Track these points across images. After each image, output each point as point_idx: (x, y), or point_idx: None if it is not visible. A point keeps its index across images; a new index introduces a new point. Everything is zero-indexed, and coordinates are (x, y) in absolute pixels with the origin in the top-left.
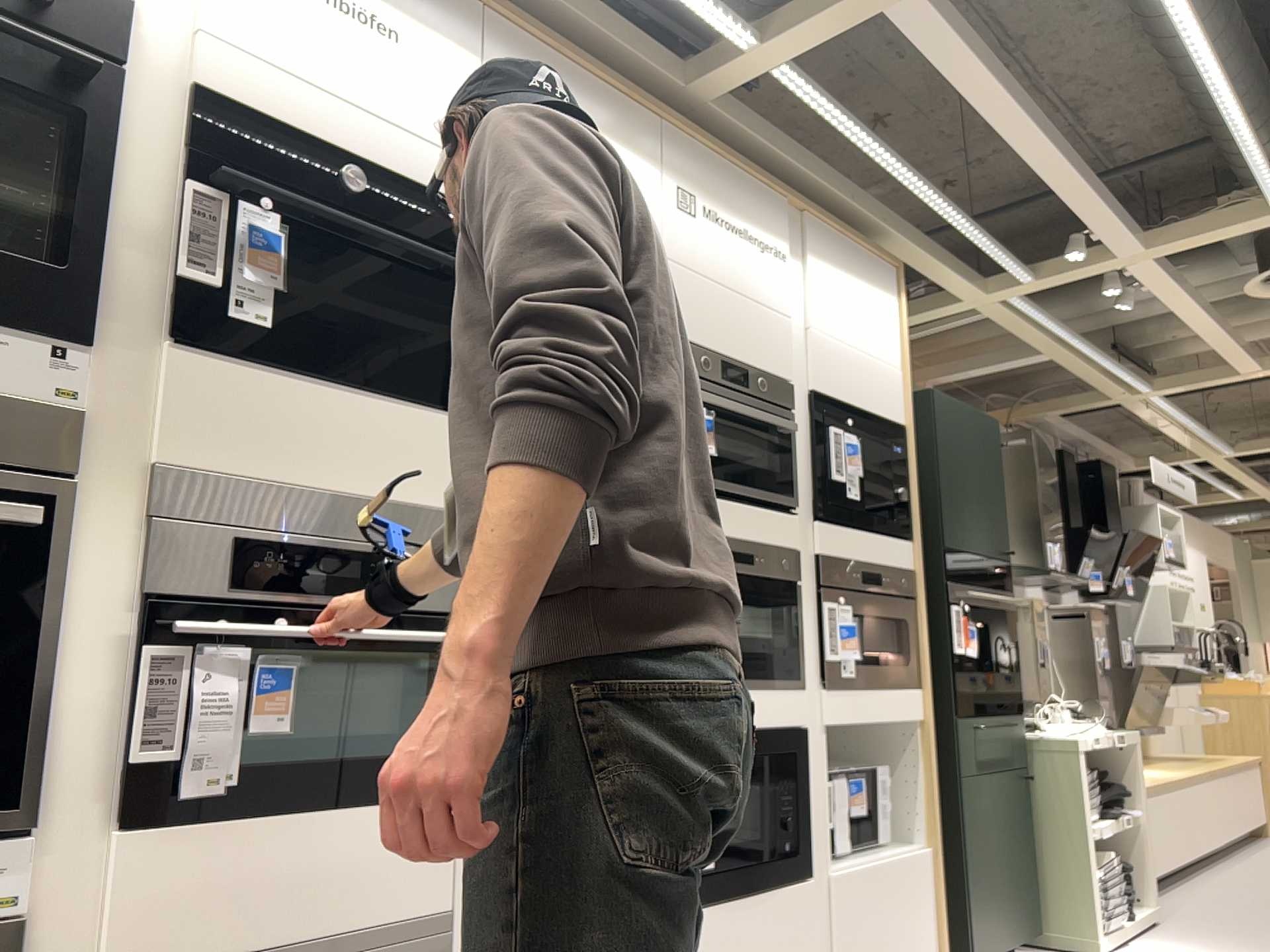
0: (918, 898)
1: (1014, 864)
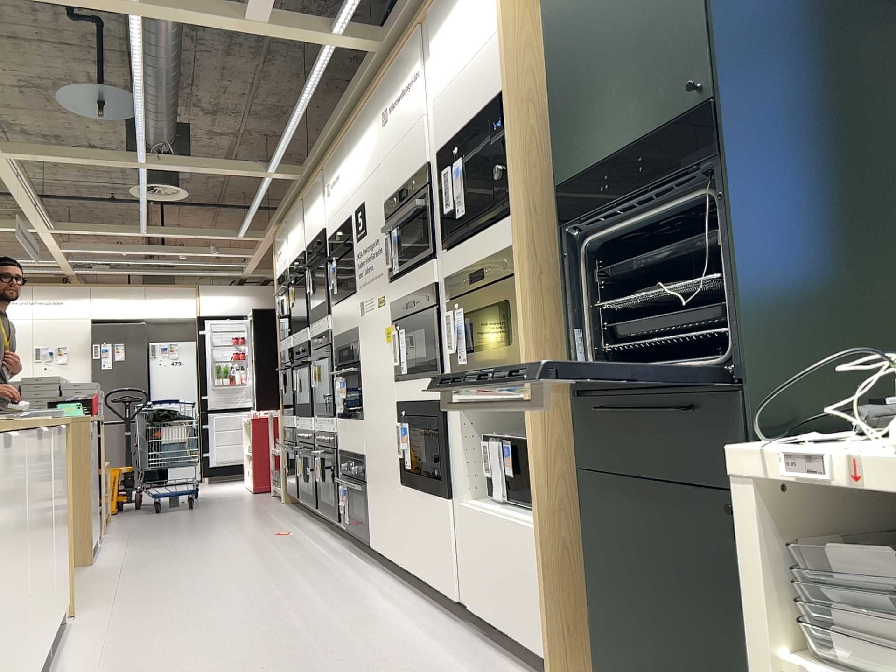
0: (527, 568)
1: (716, 646)
